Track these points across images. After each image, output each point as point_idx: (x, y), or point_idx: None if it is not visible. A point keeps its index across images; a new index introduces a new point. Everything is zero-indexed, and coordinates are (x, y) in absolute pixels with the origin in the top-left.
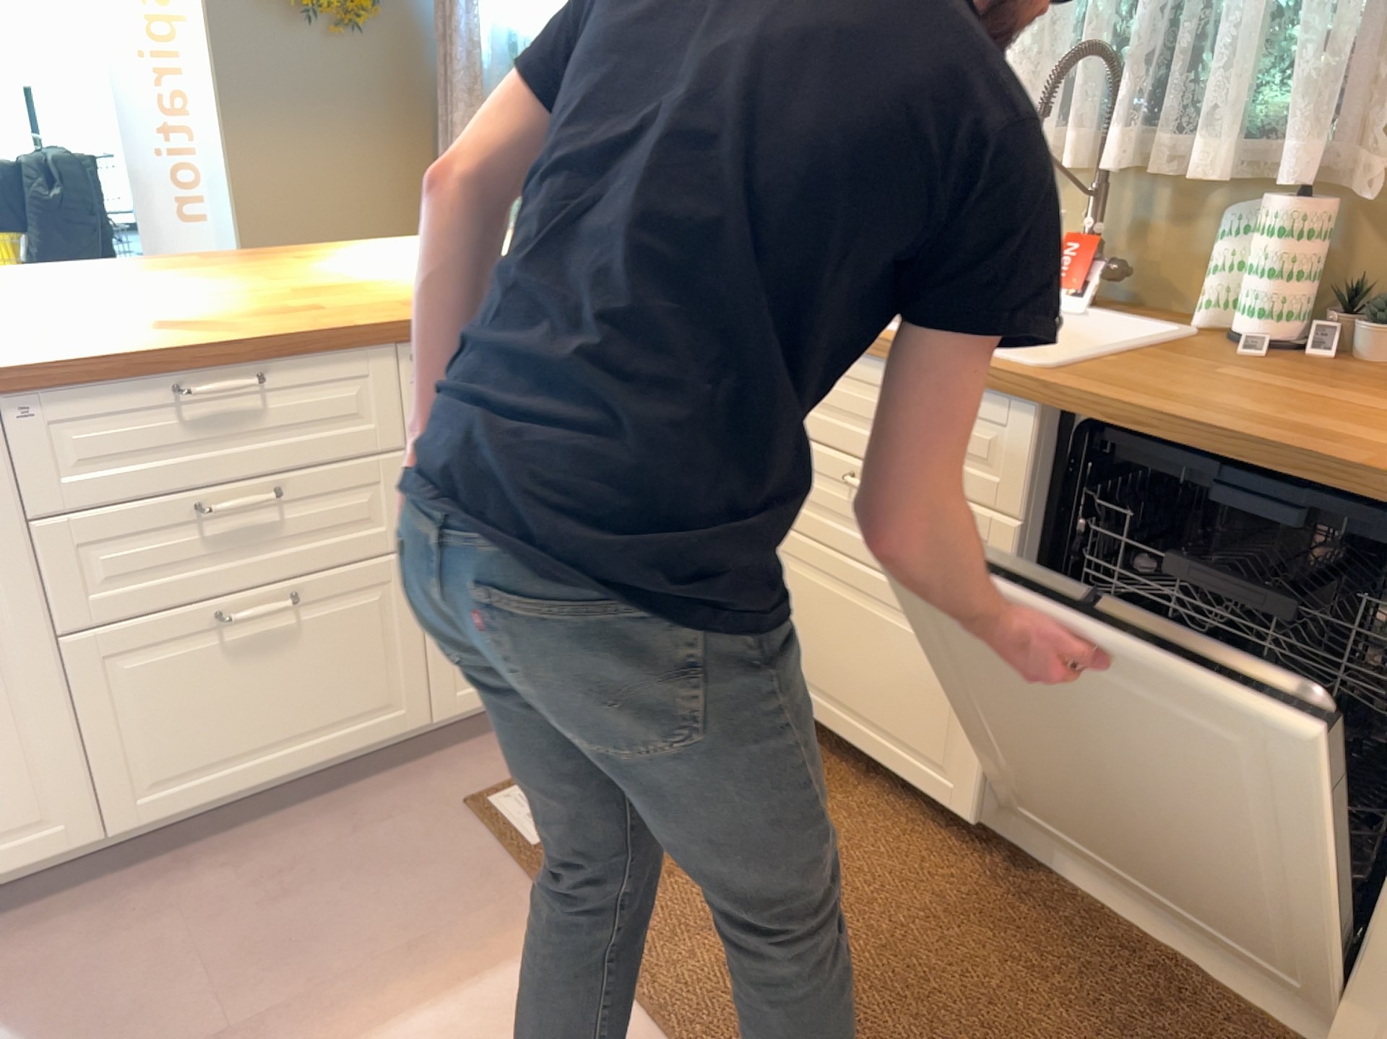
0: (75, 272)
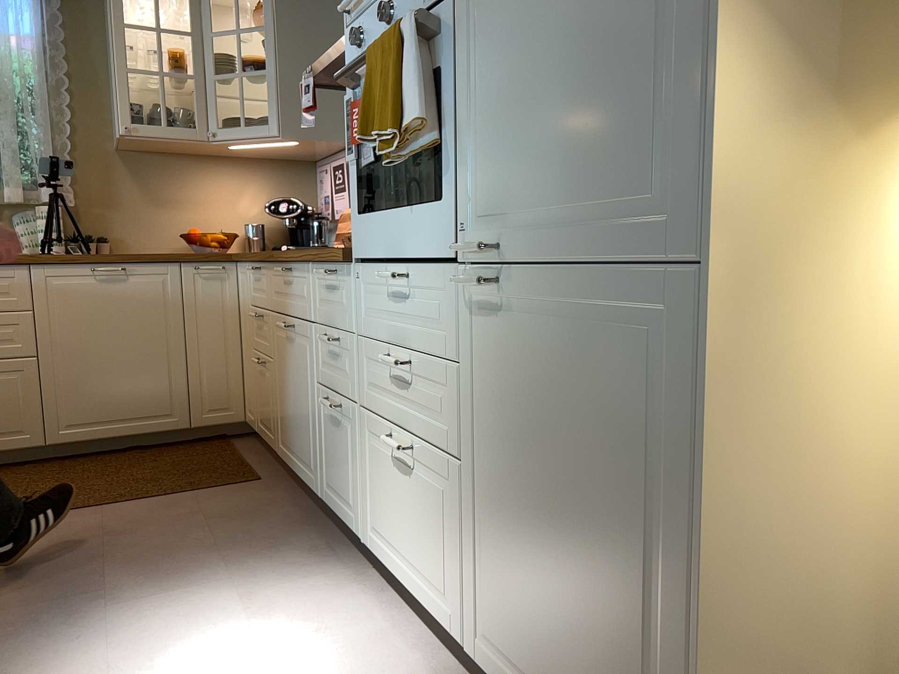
0: None
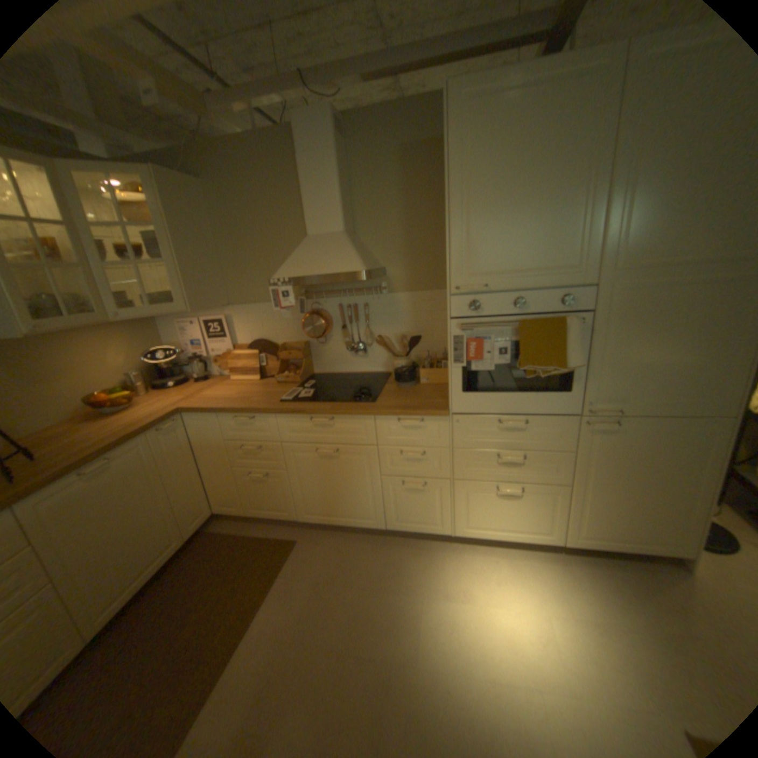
0: None
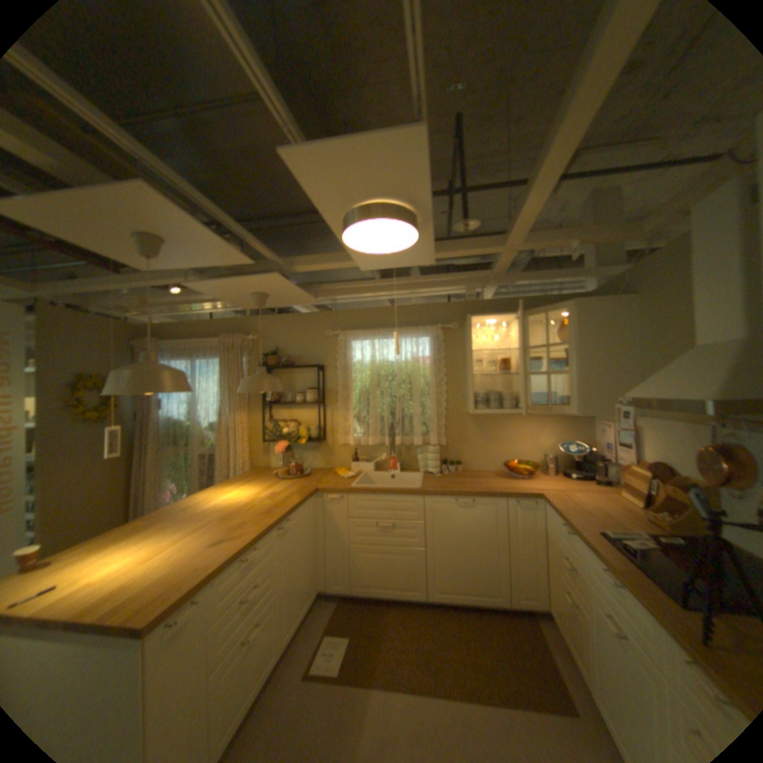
0: (109, 539)
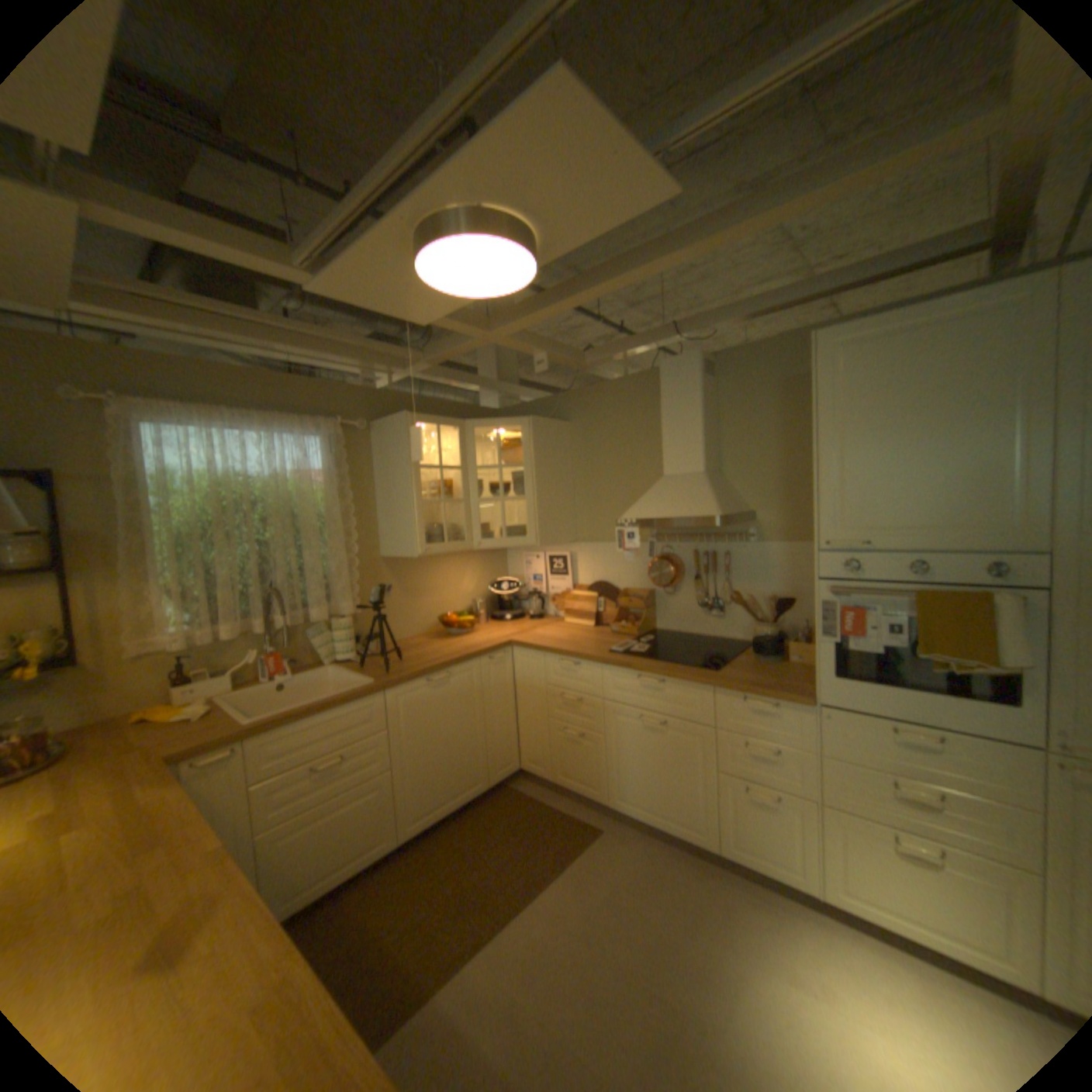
0: None
